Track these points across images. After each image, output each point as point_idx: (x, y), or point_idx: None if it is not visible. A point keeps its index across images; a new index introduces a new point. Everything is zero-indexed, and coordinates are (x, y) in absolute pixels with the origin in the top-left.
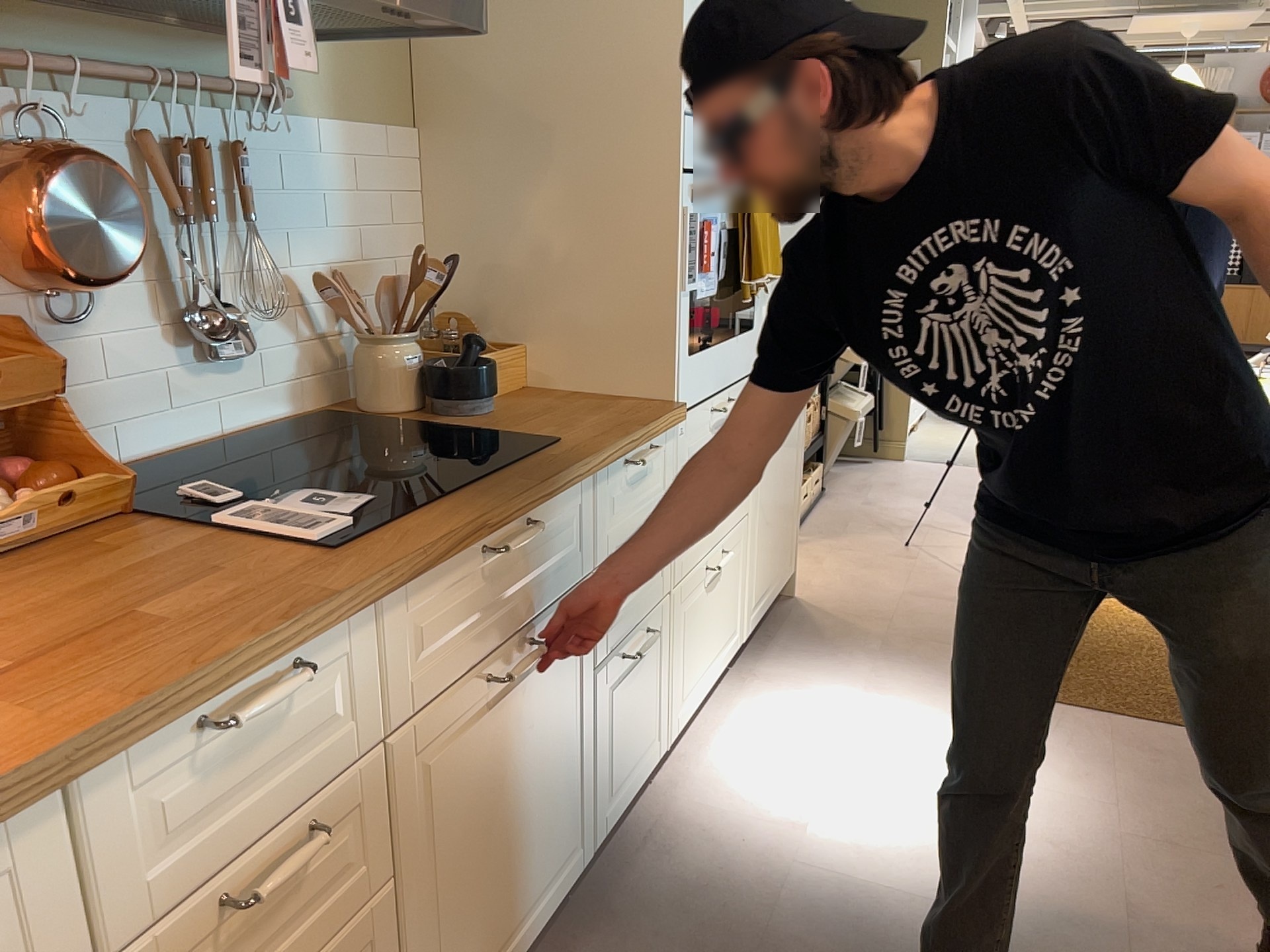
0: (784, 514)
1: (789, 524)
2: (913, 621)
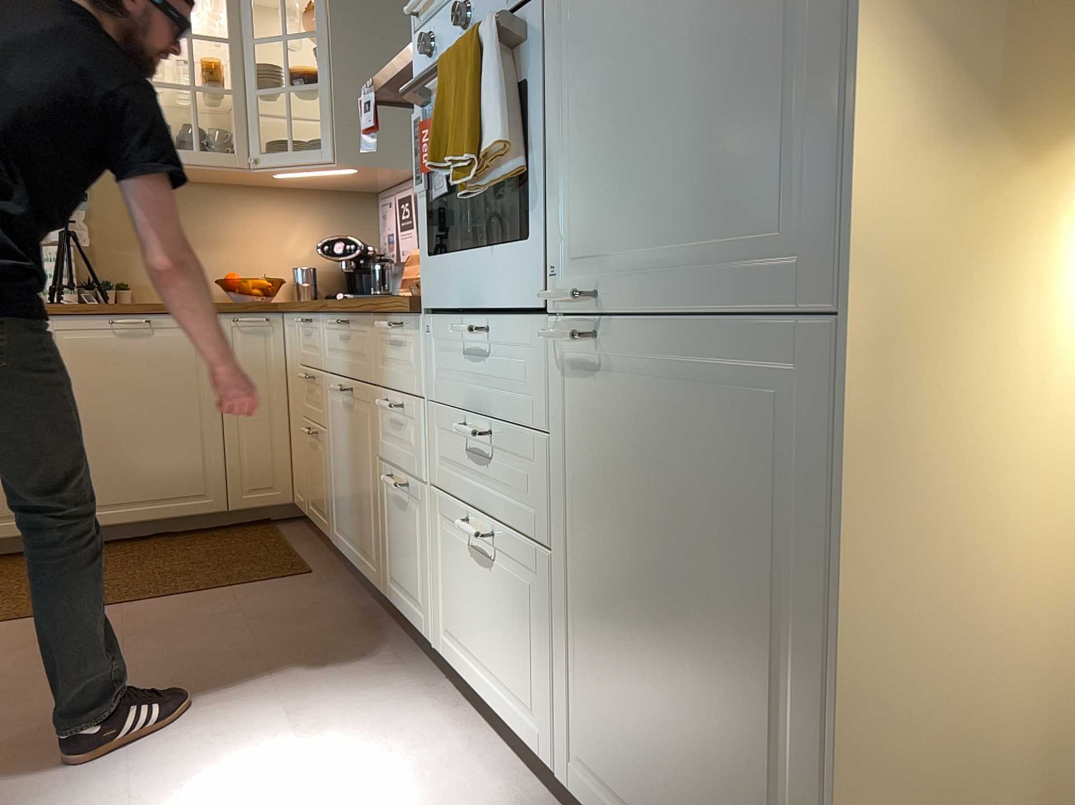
0: (706, 738)
1: None
2: None
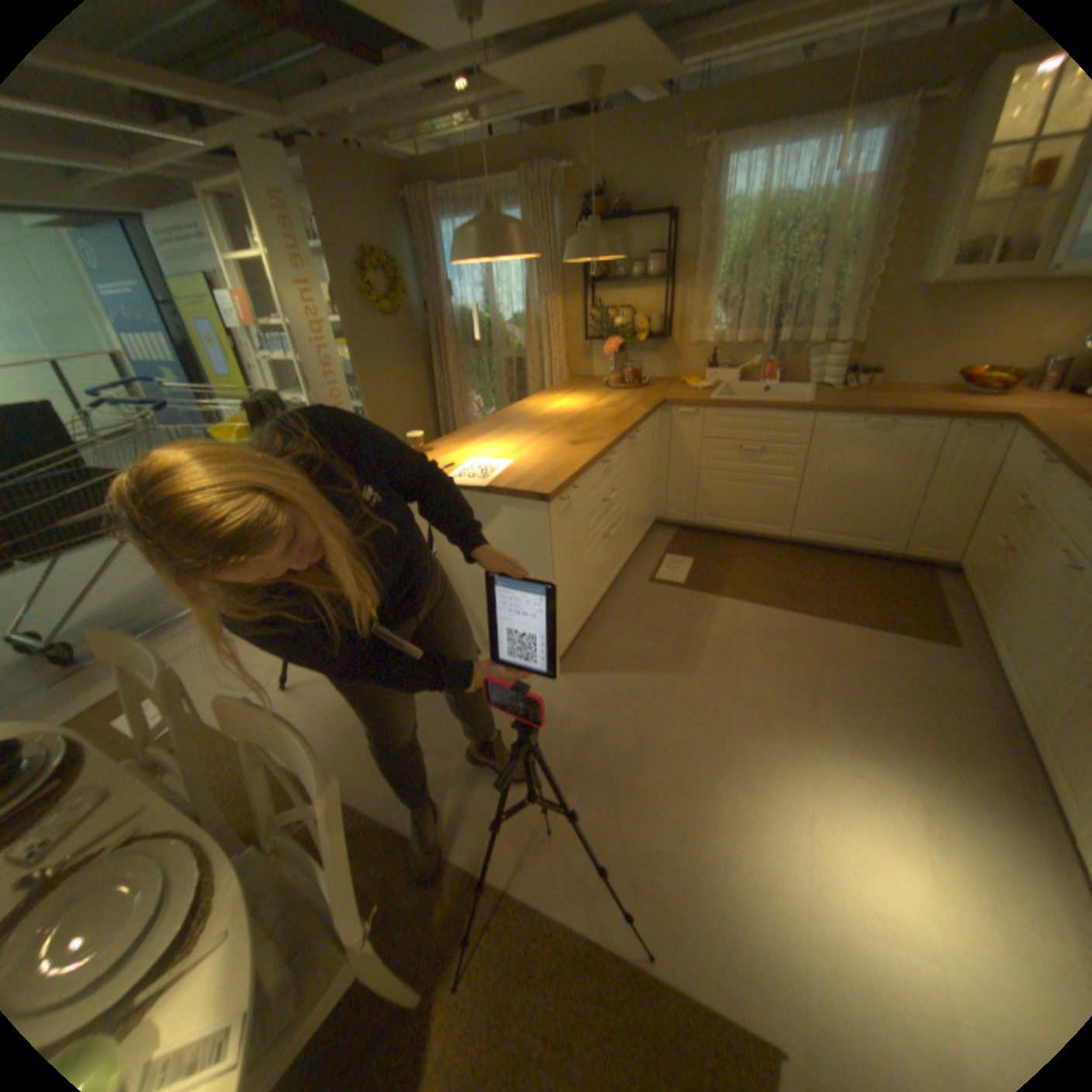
0: None
1: None
2: None
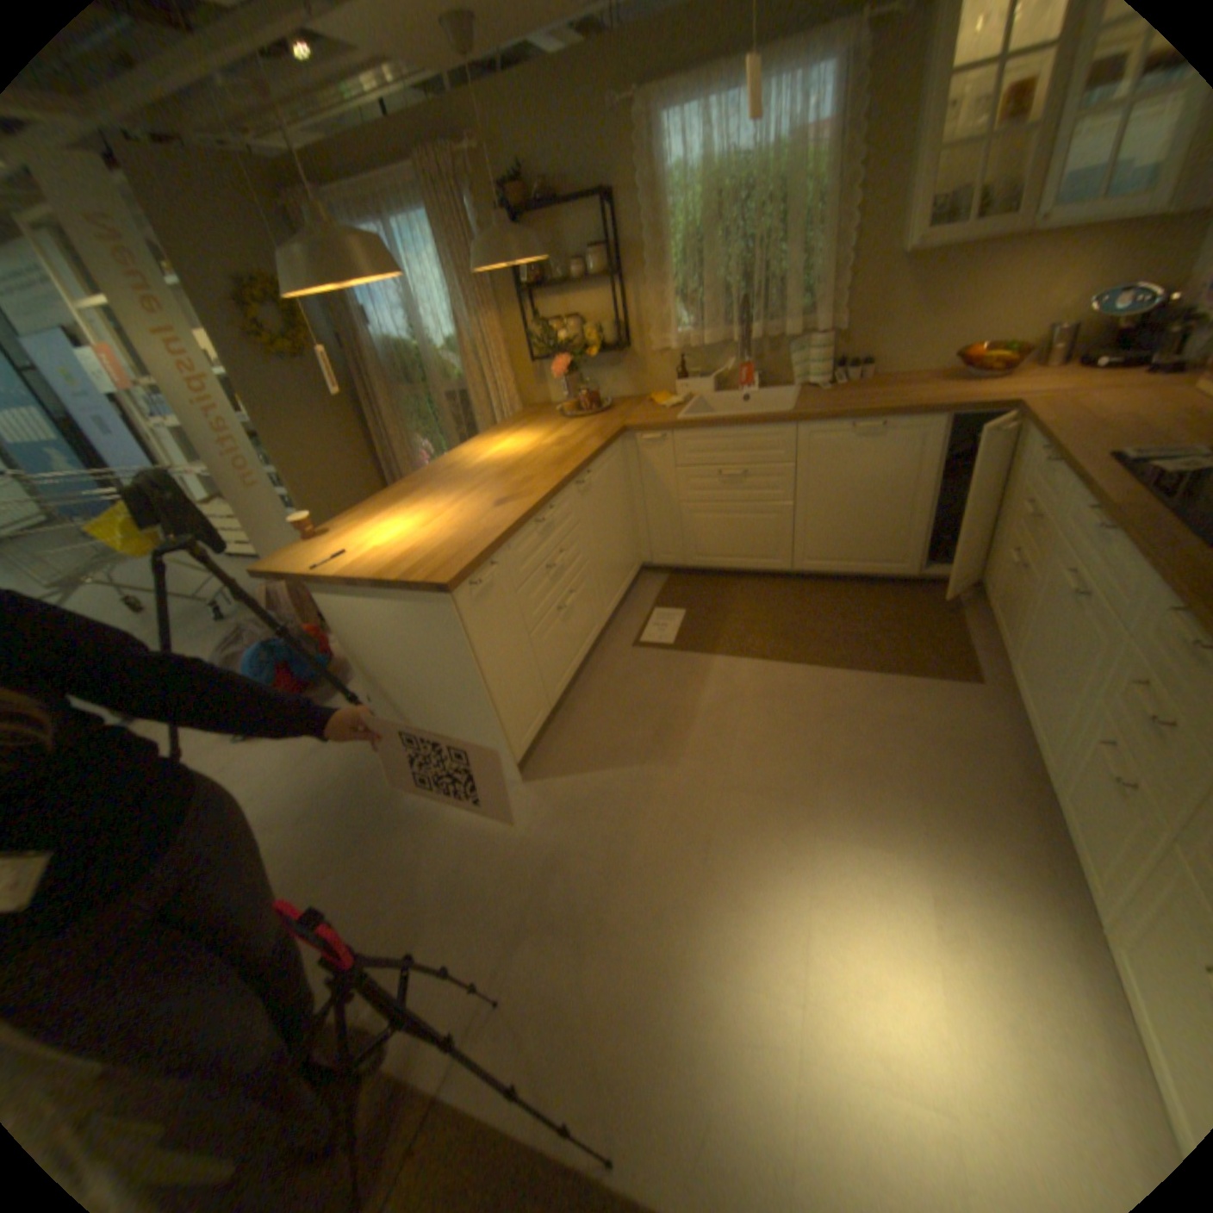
0: None
1: None
2: None
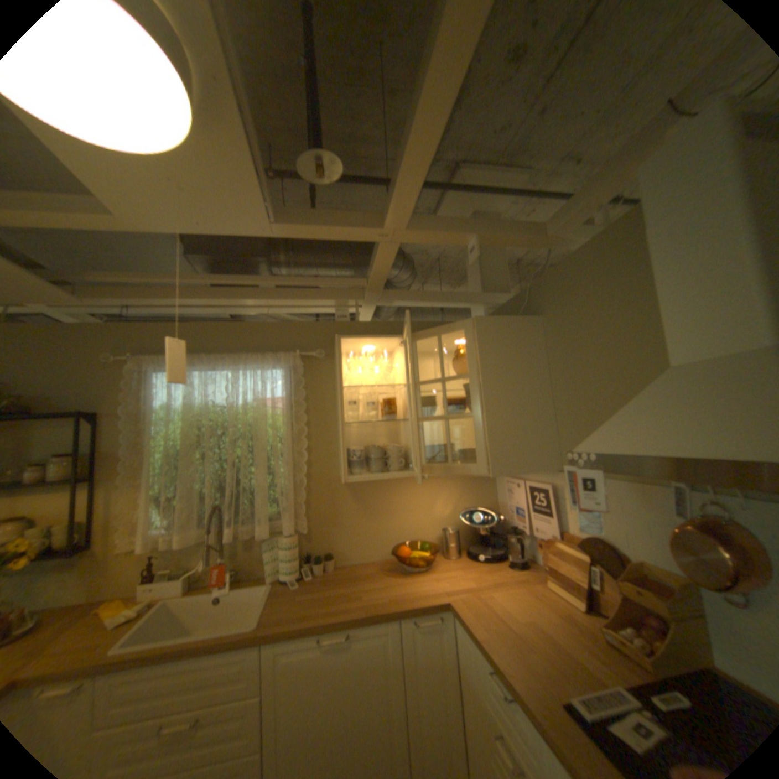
0: None
1: None
2: None
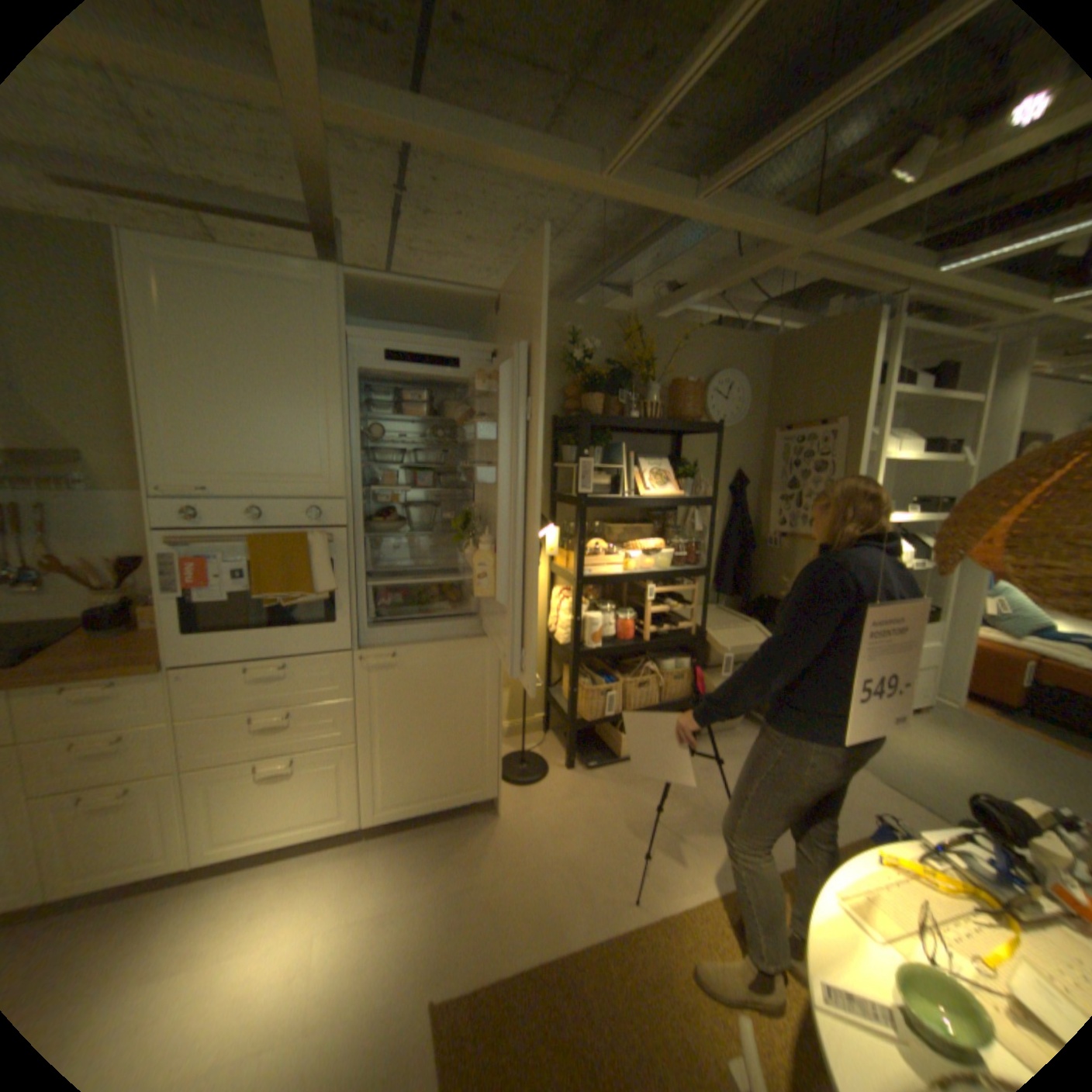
0: (449, 753)
1: (467, 762)
2: (519, 890)
